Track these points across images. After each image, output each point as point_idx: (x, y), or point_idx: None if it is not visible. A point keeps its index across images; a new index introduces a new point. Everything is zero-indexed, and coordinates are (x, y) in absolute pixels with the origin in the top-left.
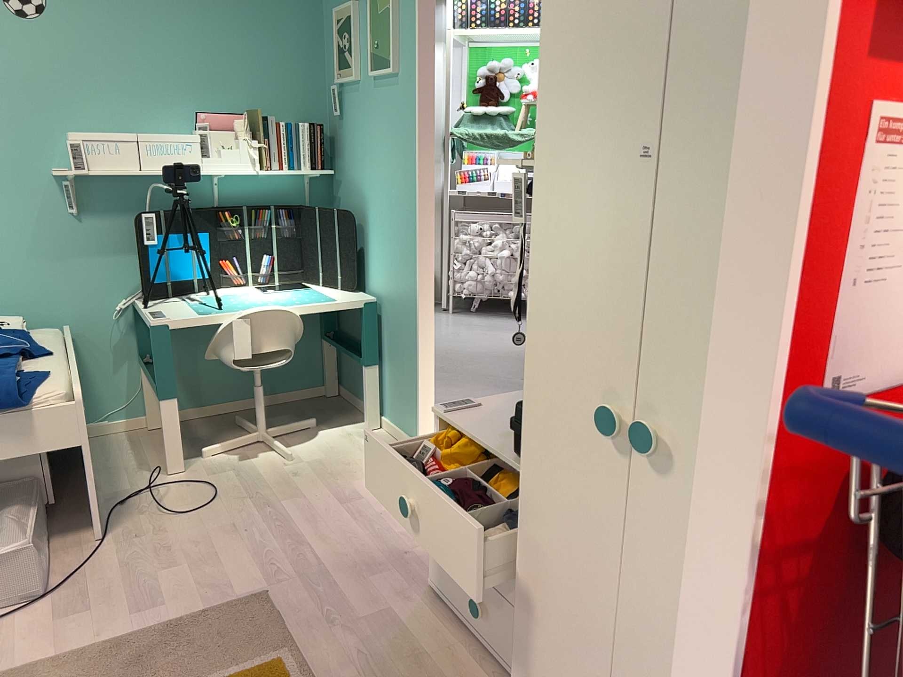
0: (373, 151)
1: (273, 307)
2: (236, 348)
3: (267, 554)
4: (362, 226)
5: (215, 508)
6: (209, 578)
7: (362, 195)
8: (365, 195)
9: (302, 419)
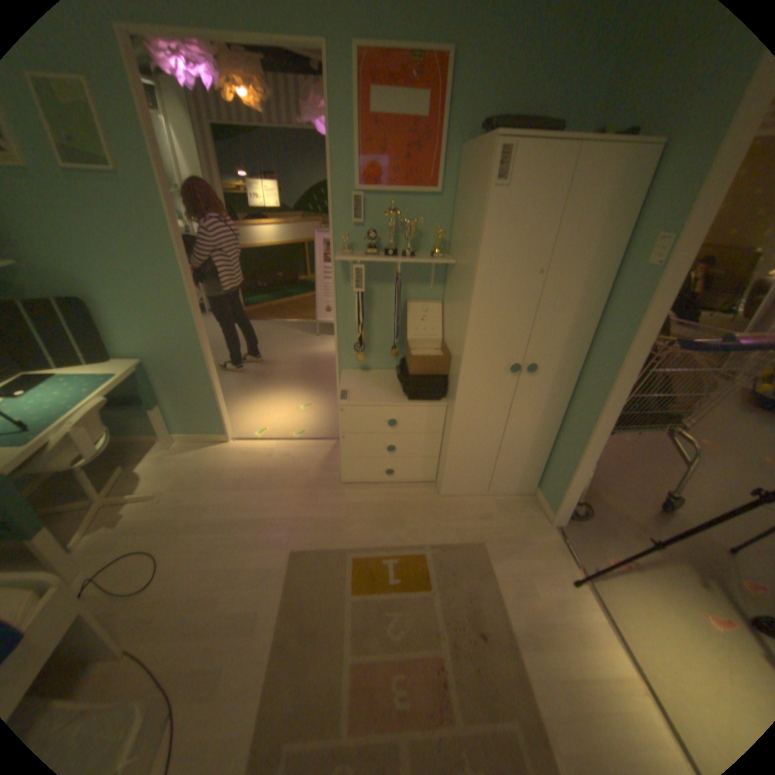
0: (87, 241)
1: (79, 404)
2: (70, 452)
3: (253, 542)
4: (87, 308)
5: (167, 559)
6: (250, 579)
7: (76, 281)
8: (83, 281)
9: (99, 474)
